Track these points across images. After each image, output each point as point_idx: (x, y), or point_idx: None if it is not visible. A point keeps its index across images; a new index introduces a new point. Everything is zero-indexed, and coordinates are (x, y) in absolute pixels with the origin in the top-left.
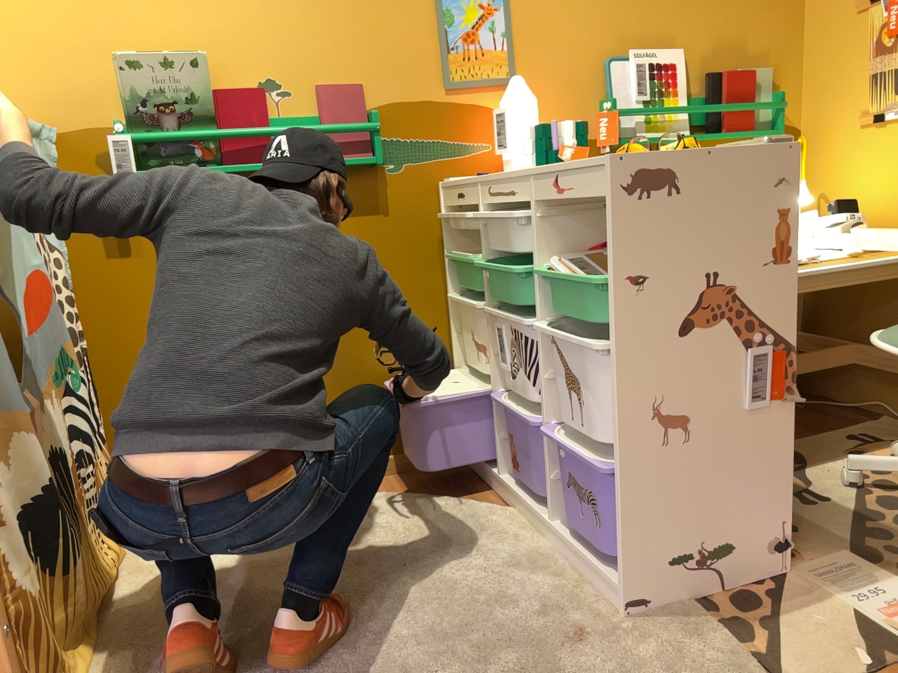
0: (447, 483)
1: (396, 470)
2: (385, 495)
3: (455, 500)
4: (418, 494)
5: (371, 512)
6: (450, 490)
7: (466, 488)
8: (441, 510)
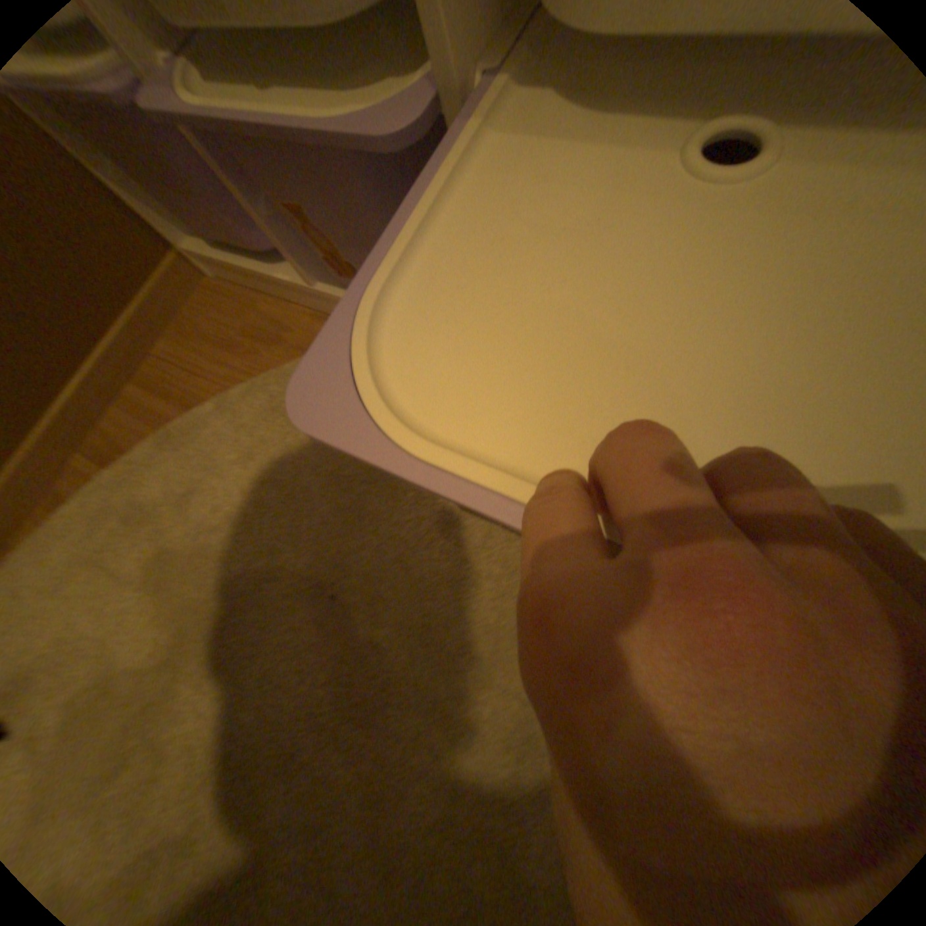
0: (233, 348)
1: (132, 378)
2: (165, 449)
3: (280, 380)
4: (210, 403)
5: (176, 507)
6: (250, 359)
7: (268, 337)
8: (279, 417)
